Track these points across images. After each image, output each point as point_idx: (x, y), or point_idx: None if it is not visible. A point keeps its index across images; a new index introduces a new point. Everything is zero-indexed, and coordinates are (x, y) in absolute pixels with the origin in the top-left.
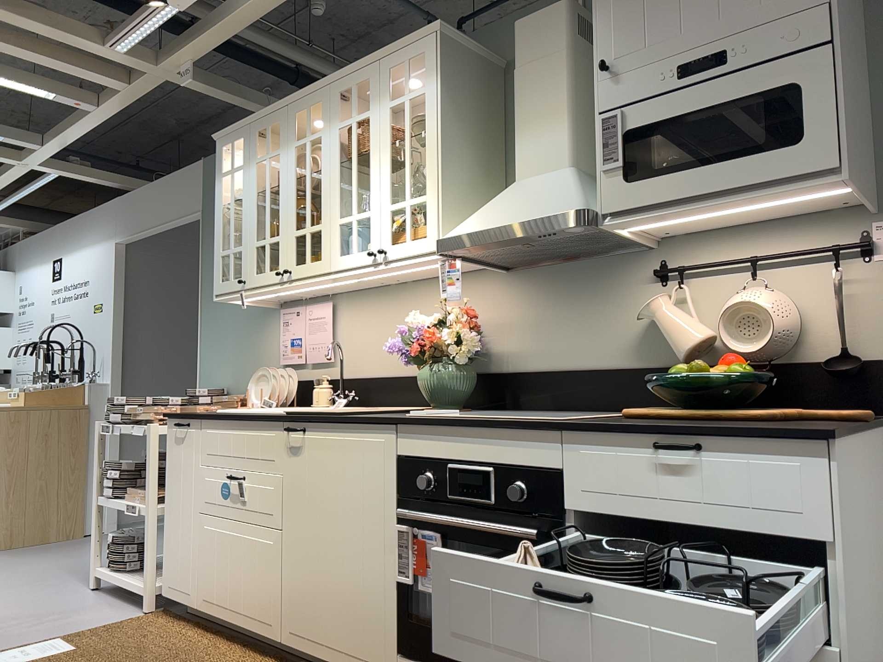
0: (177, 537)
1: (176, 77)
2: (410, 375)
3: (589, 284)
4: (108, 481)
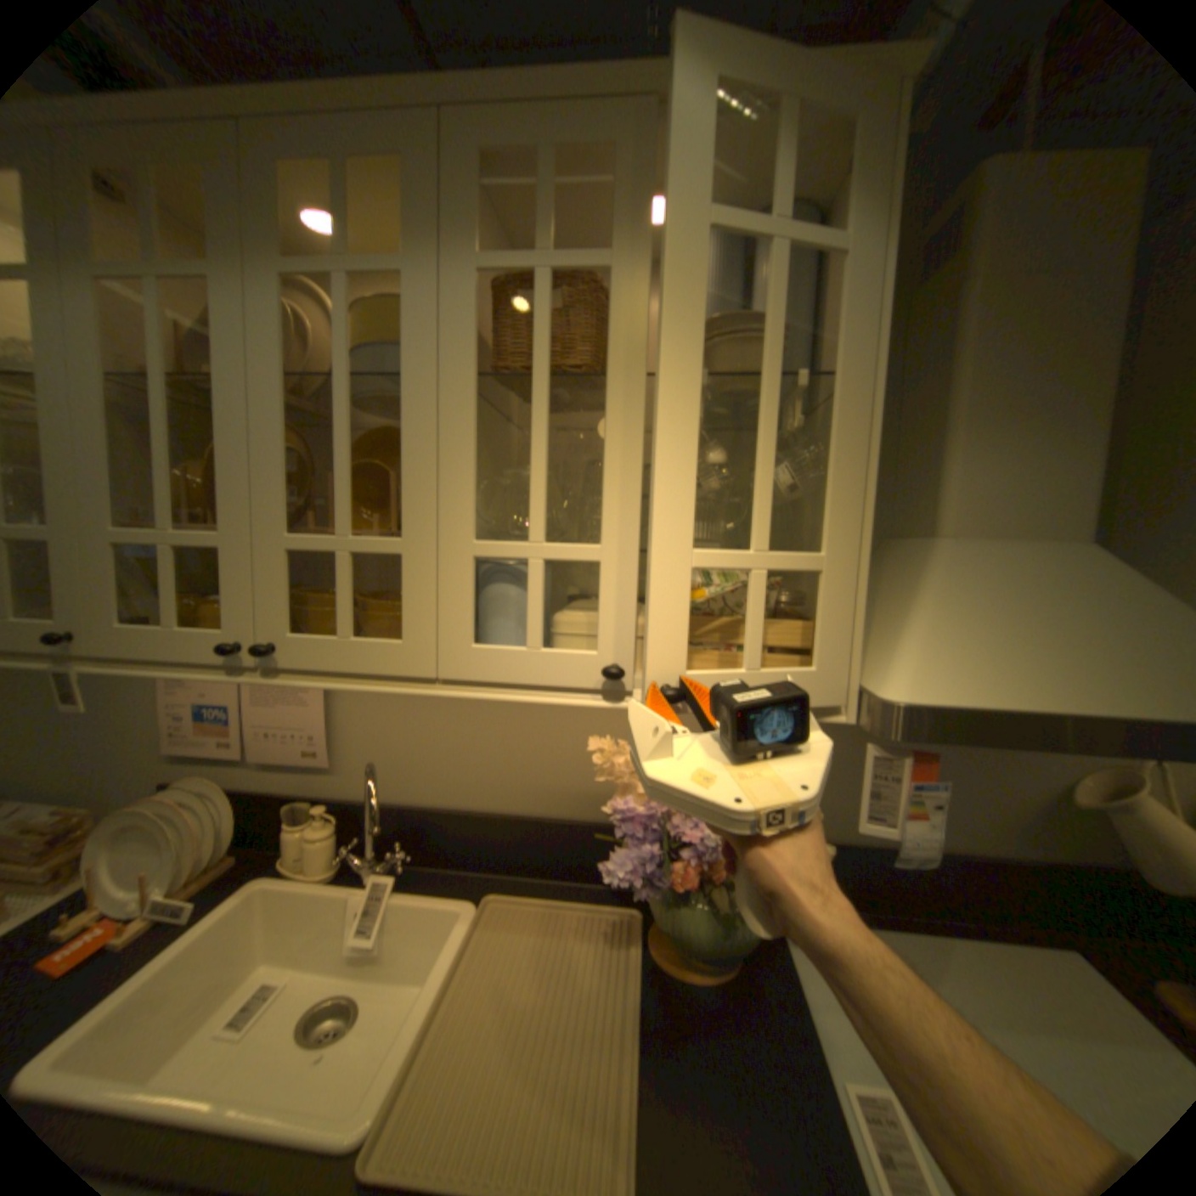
0: None
1: None
2: (540, 814)
3: None
4: None
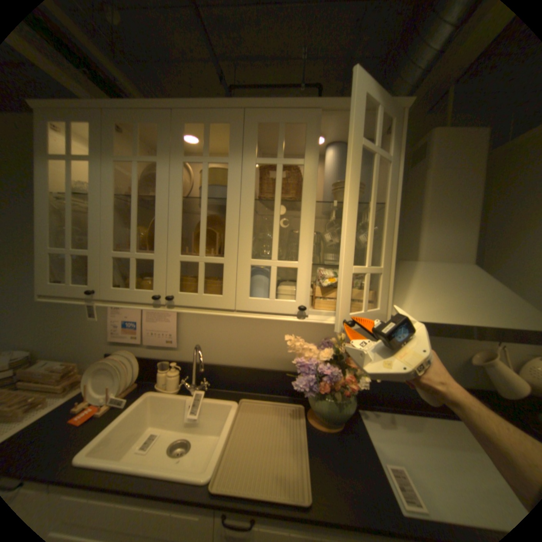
0: None
1: None
2: (263, 367)
3: None
4: None
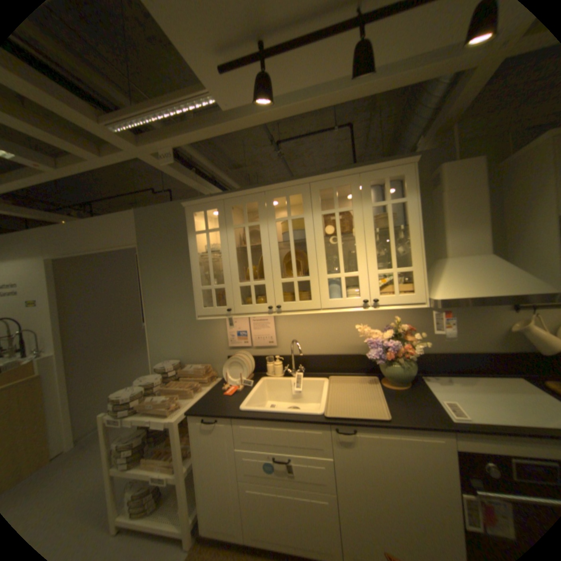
0: (213, 497)
1: (147, 154)
2: (341, 353)
3: (469, 309)
4: (121, 460)
